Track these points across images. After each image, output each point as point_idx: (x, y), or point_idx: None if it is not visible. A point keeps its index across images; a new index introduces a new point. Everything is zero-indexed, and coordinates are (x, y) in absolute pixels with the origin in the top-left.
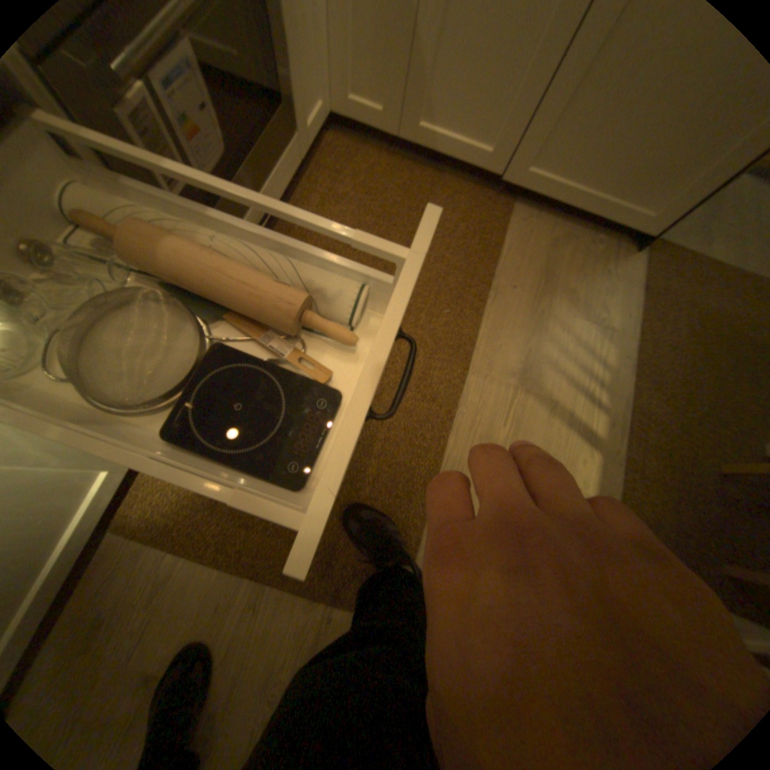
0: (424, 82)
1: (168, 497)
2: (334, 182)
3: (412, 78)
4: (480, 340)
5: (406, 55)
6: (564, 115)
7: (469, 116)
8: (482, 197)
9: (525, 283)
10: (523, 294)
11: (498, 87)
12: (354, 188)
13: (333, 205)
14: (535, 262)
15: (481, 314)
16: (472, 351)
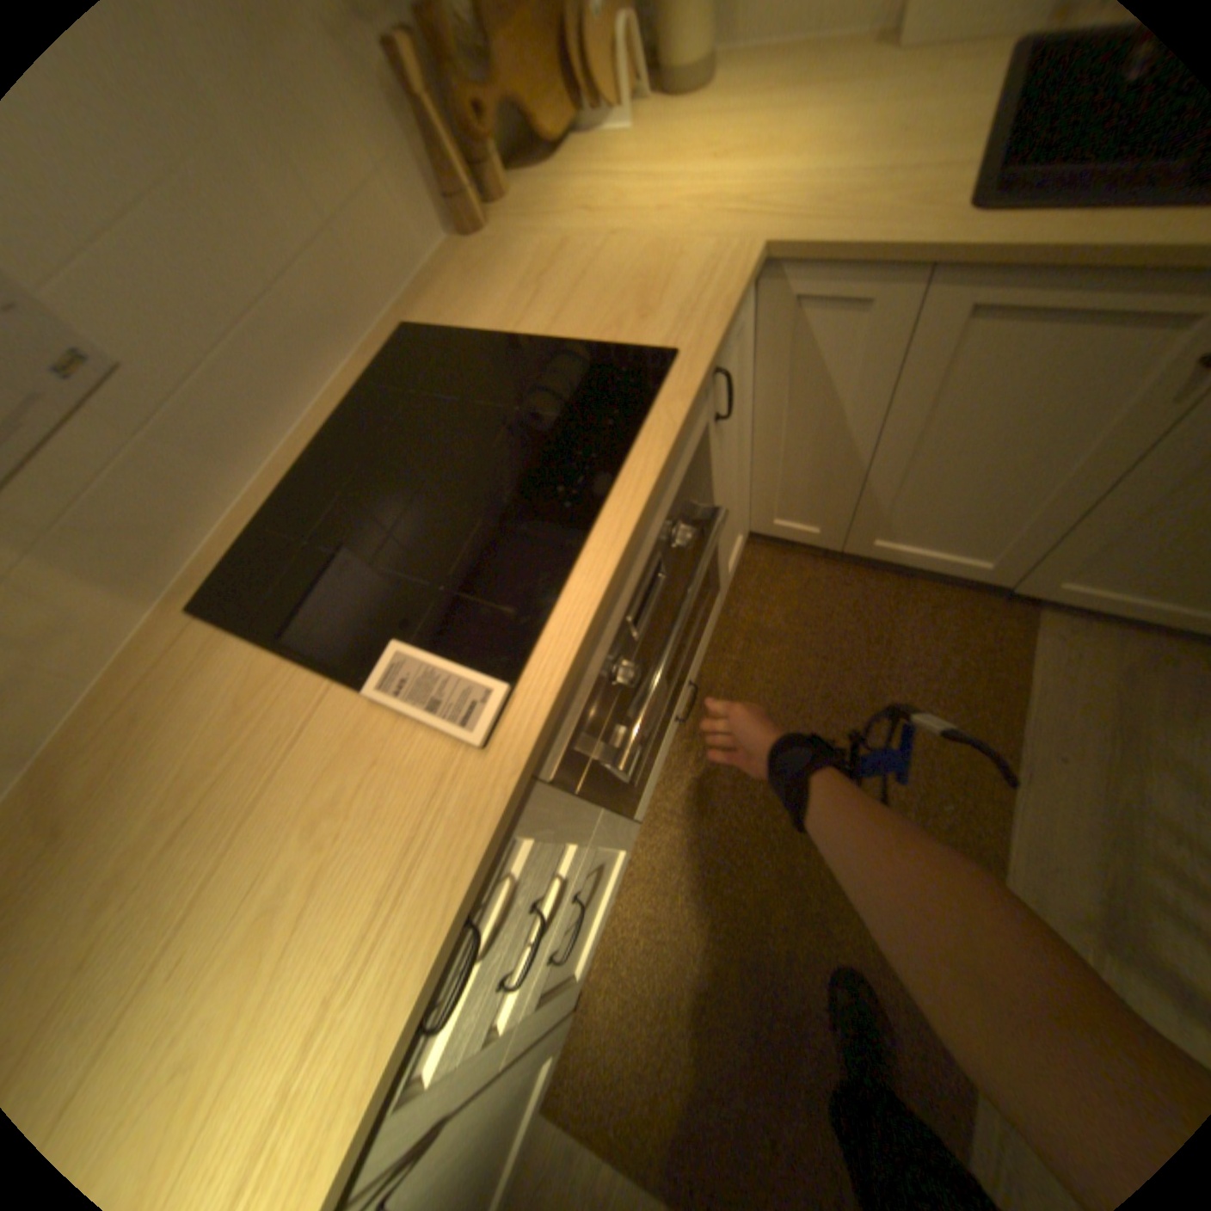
0: (882, 512)
1: (599, 1079)
2: (760, 611)
3: (864, 510)
4: (1021, 859)
5: (856, 495)
6: (1120, 541)
7: (953, 536)
8: (986, 605)
9: (1089, 752)
10: (1089, 772)
11: (998, 516)
12: (788, 617)
13: (763, 645)
14: (1103, 712)
15: (1014, 810)
16: (1008, 878)
